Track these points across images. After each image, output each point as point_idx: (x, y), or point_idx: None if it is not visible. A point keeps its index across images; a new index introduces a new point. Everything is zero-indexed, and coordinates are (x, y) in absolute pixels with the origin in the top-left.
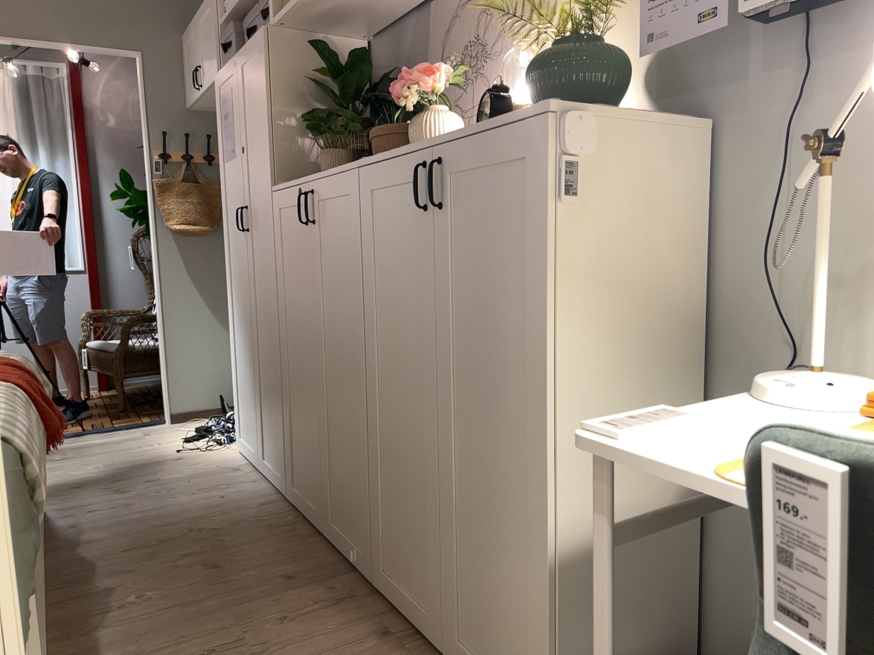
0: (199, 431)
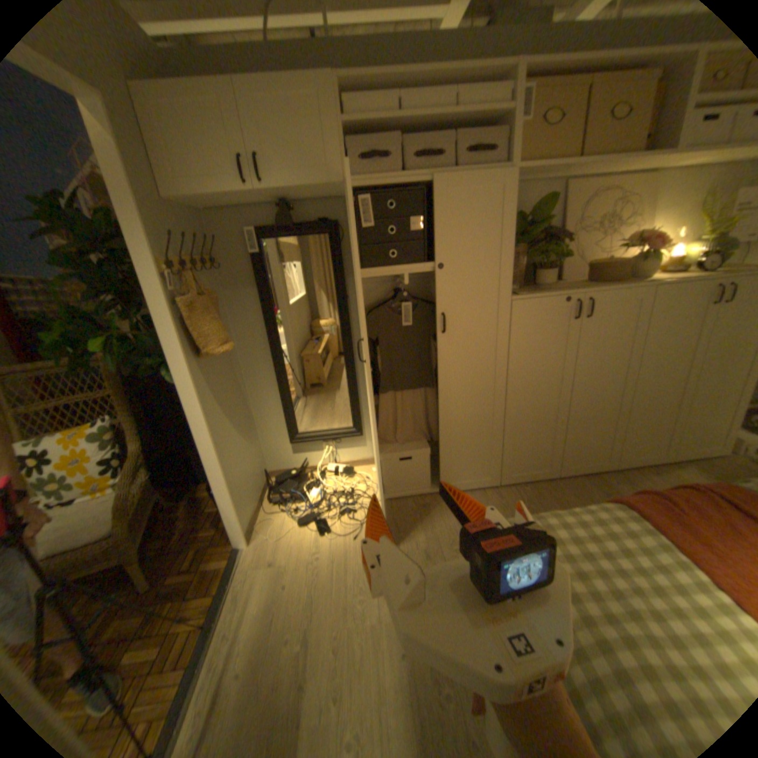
0: (300, 524)
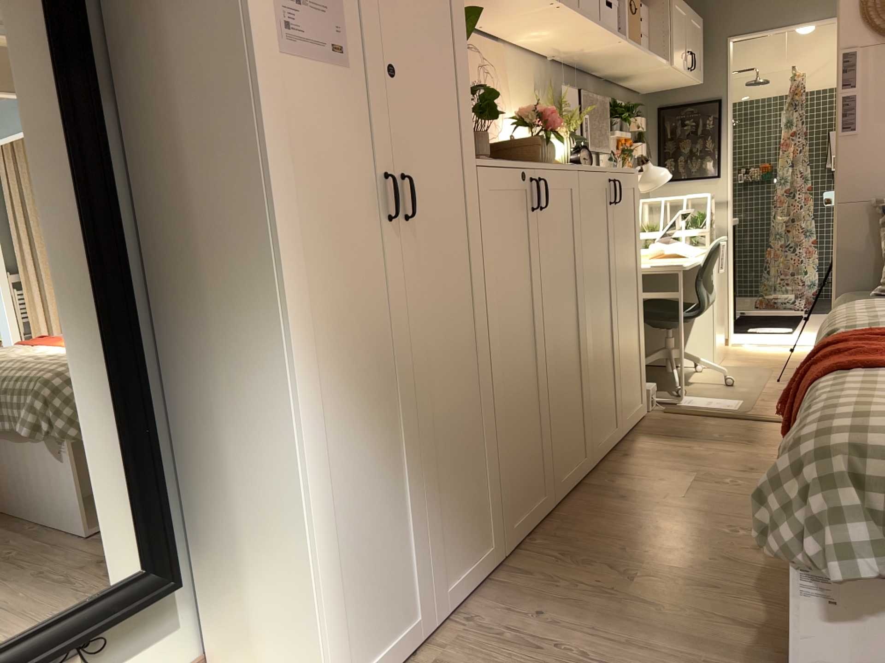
0: None
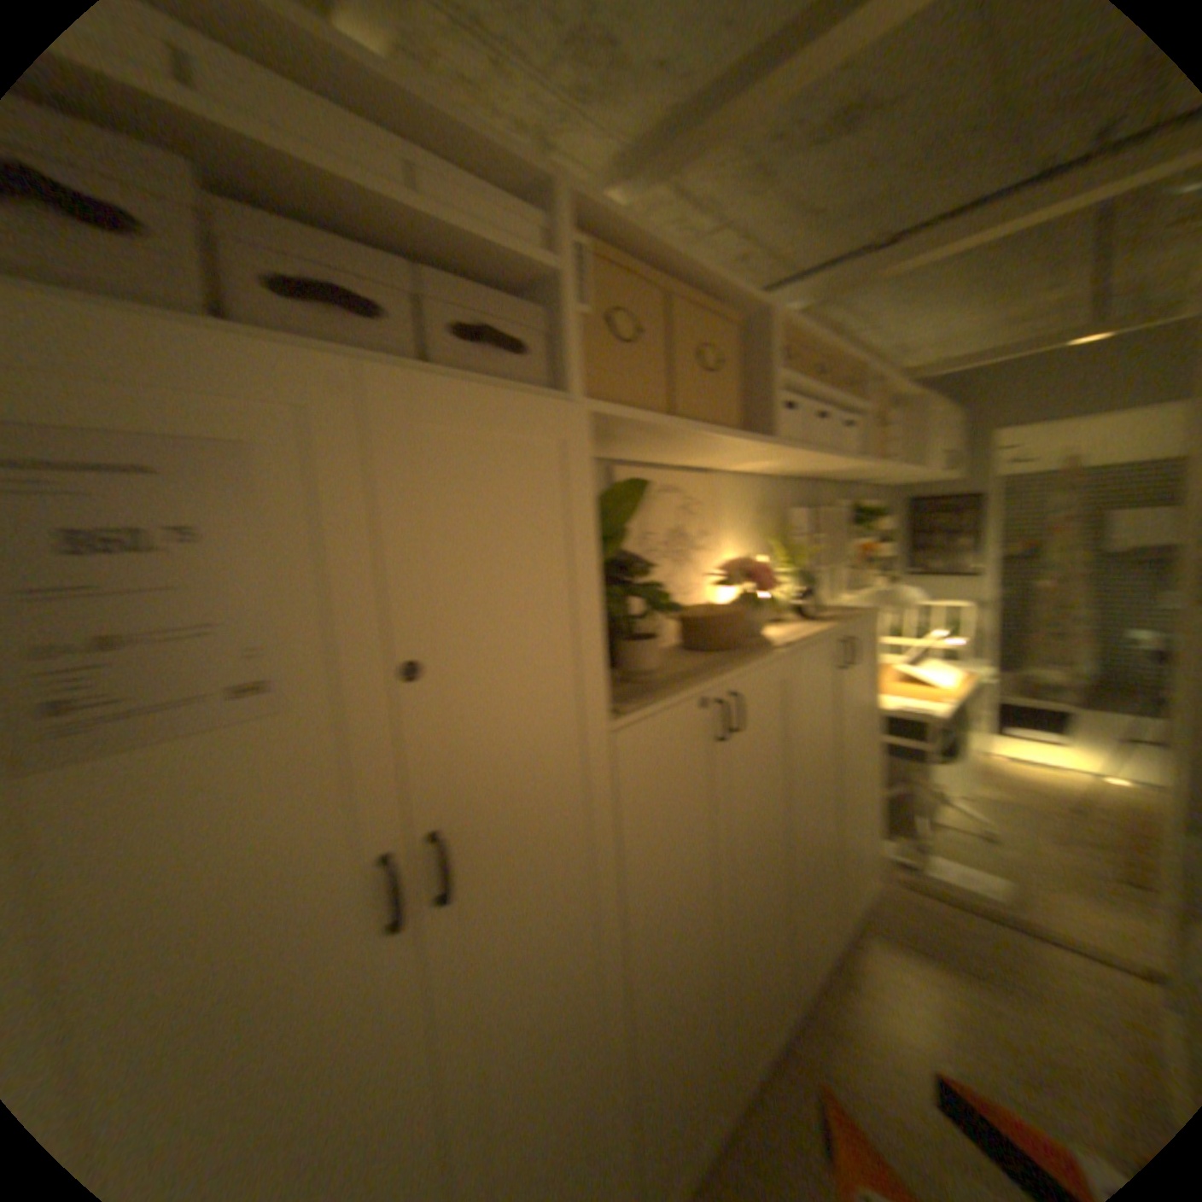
0: None
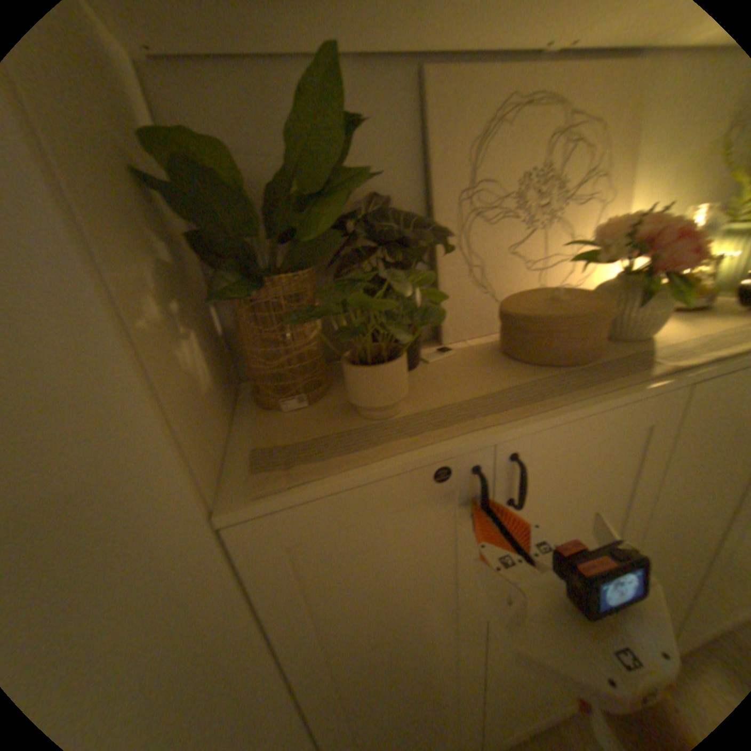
0: None
